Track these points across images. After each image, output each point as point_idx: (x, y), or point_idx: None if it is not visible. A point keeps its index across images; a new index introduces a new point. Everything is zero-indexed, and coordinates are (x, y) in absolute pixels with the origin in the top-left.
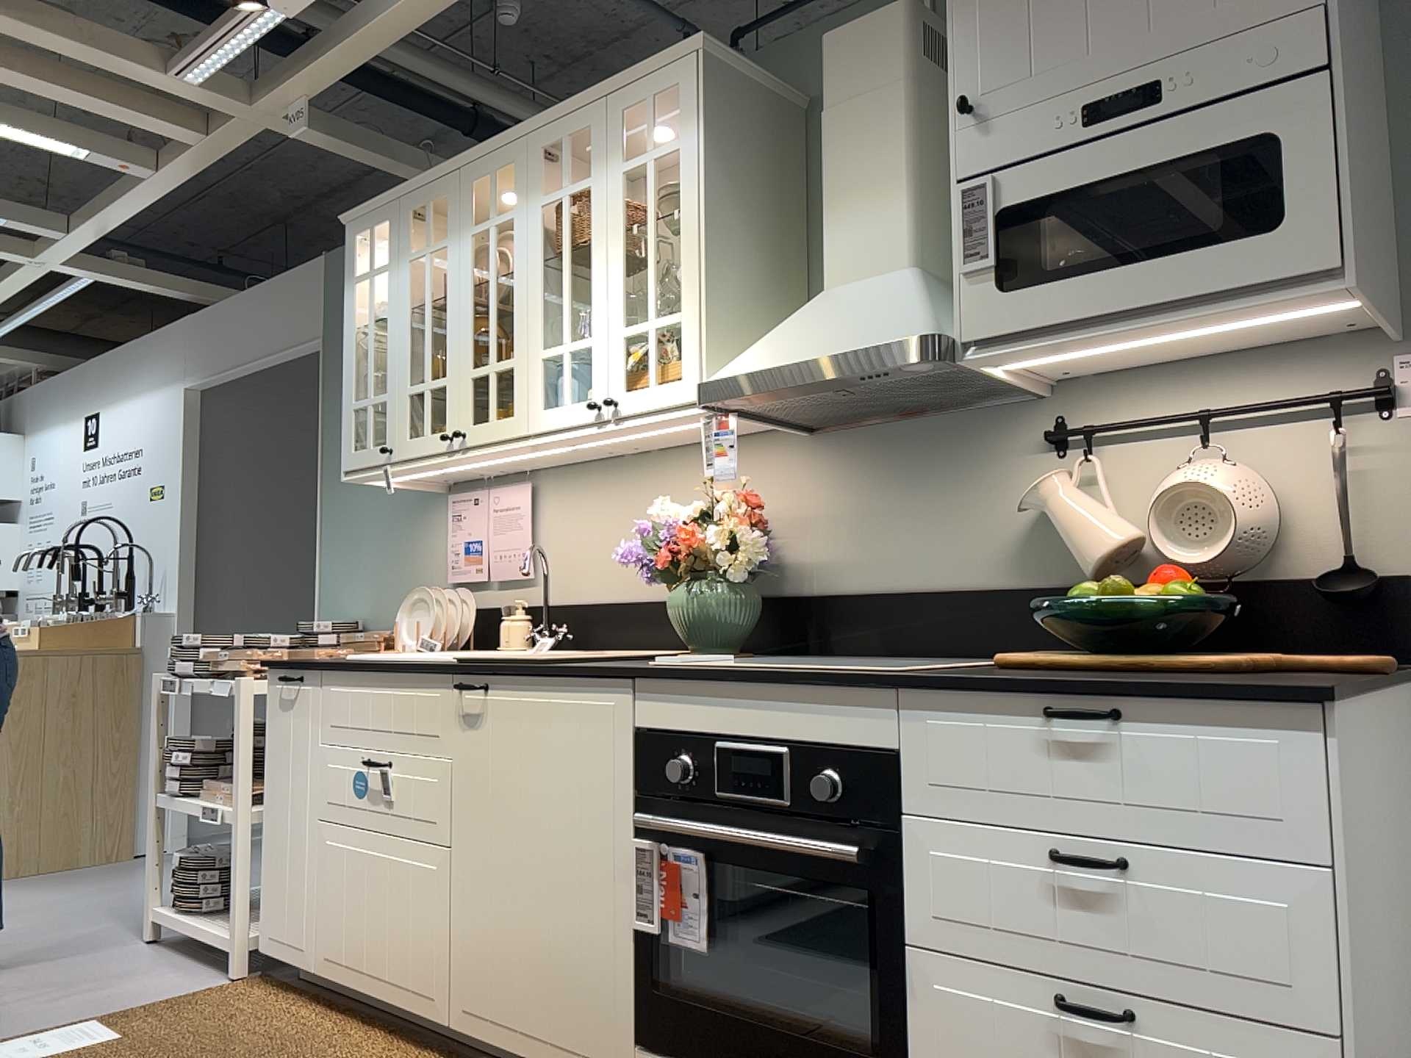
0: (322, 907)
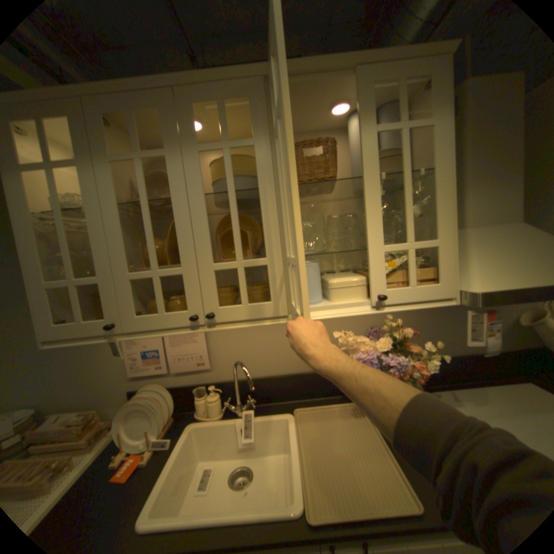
0: None
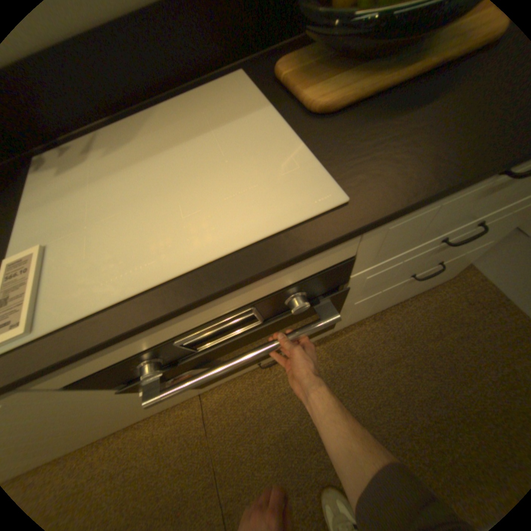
0: None
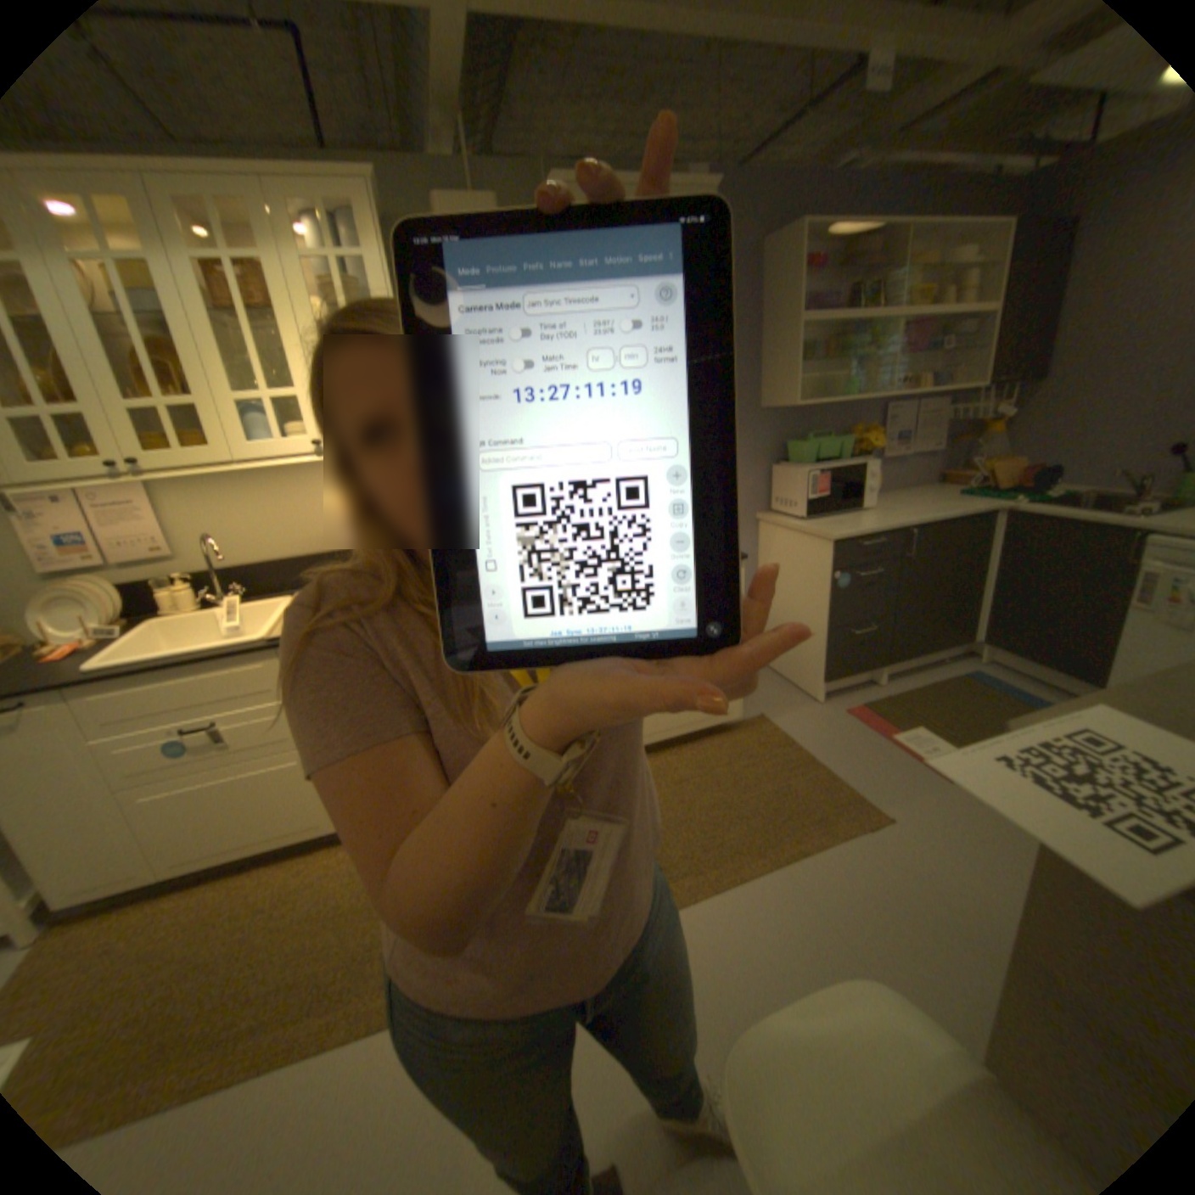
0: (153, 841)
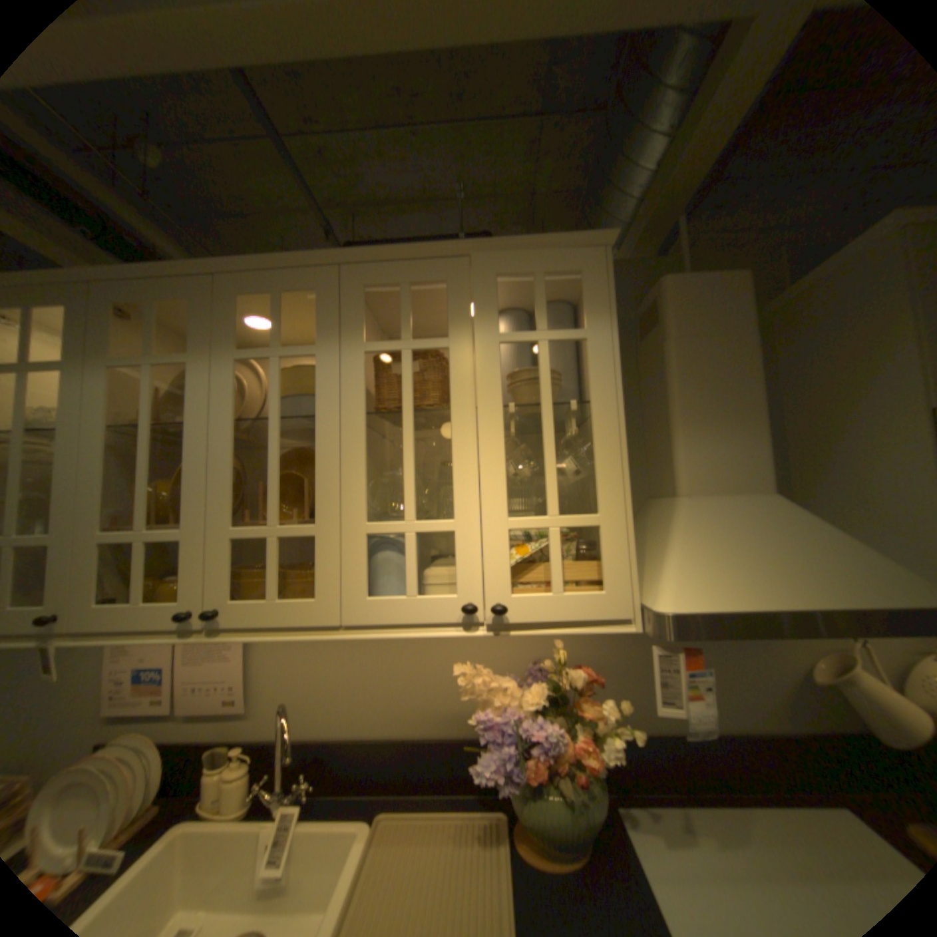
0: None
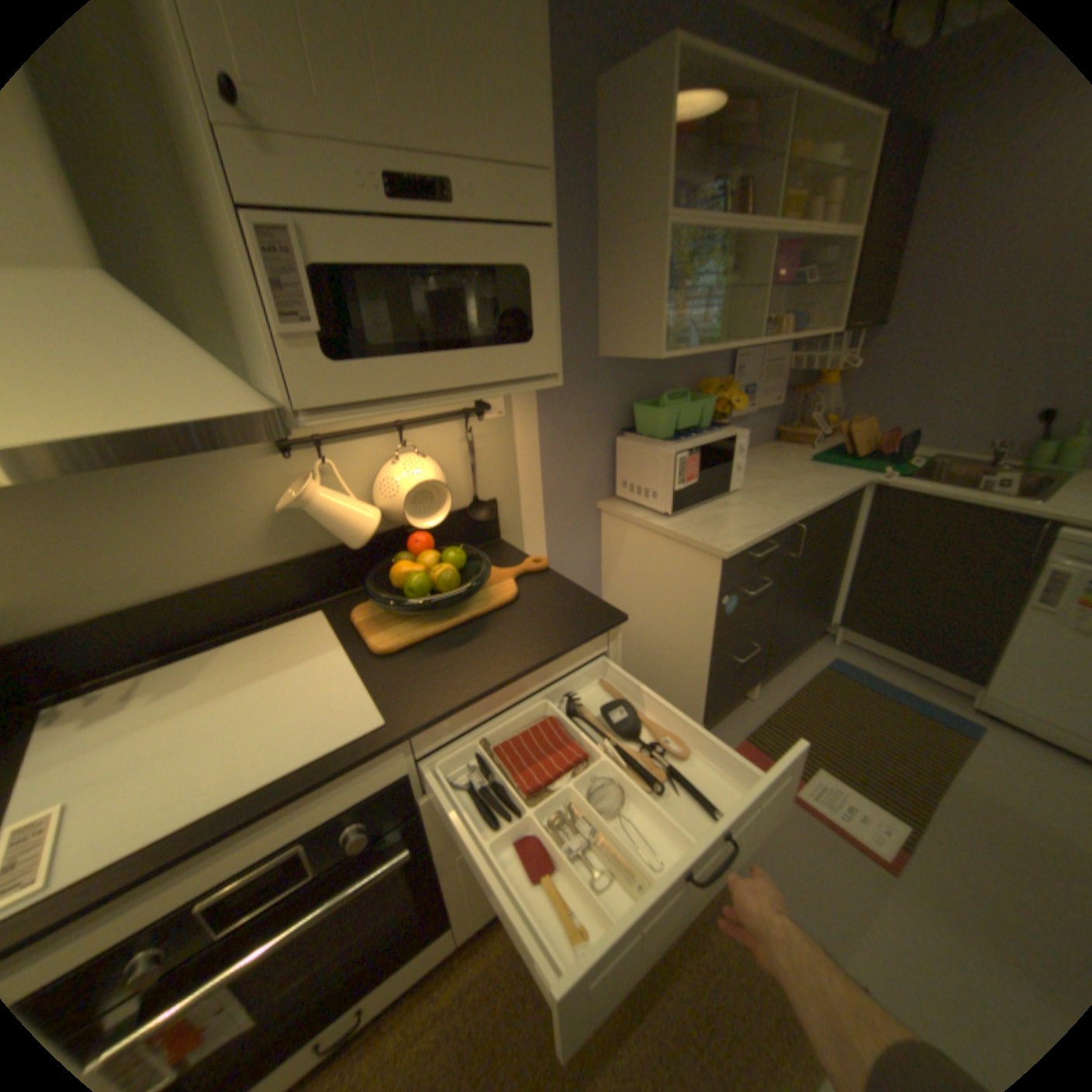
0: None
